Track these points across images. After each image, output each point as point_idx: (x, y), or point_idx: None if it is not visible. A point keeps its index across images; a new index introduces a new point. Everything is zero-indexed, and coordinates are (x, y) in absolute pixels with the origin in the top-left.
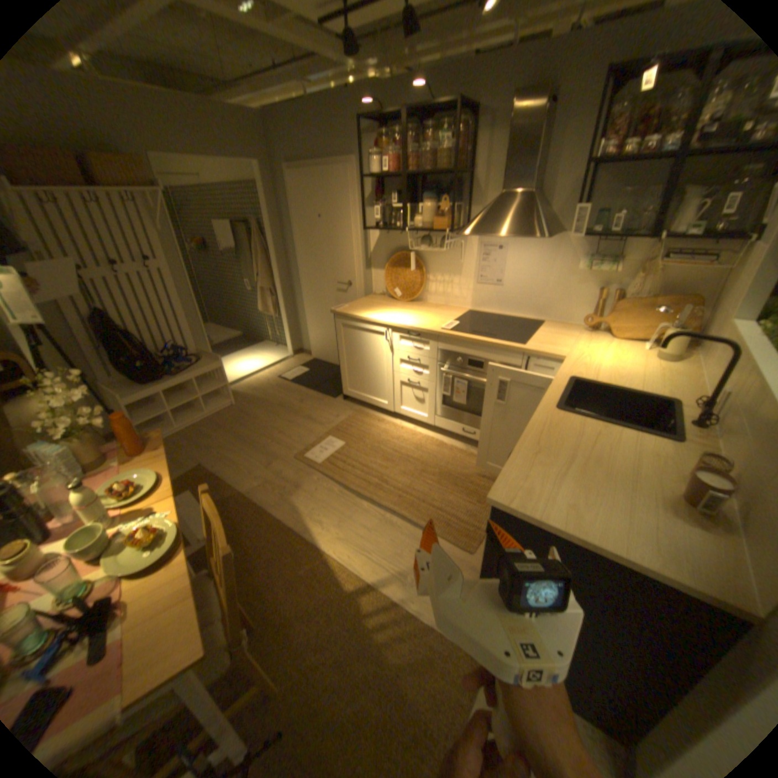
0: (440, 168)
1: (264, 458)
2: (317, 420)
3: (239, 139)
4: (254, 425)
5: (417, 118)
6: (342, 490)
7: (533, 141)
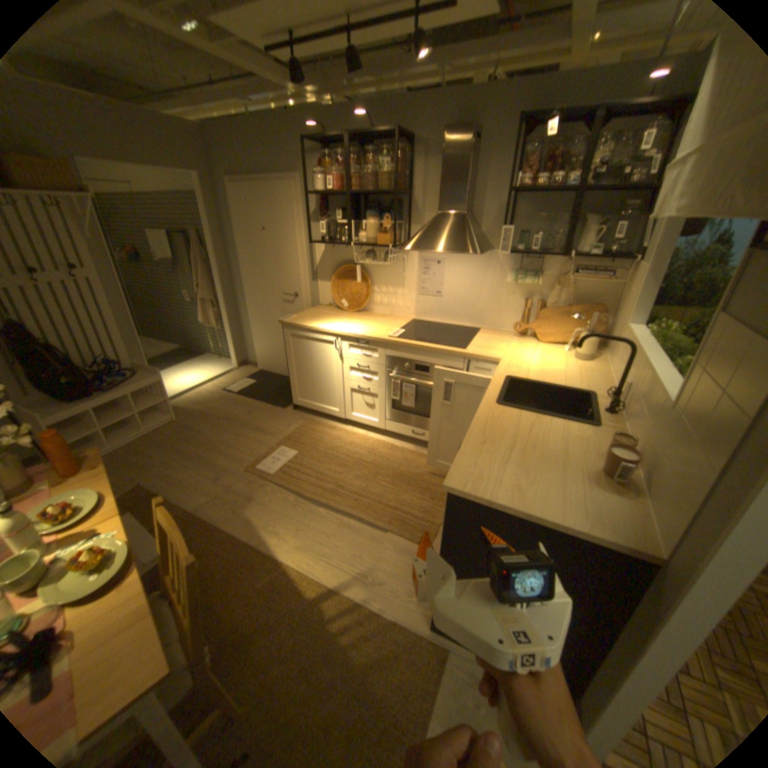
0: (381, 188)
1: (212, 473)
2: (267, 430)
3: (176, 148)
4: (199, 440)
5: (358, 142)
6: (297, 498)
7: (463, 169)
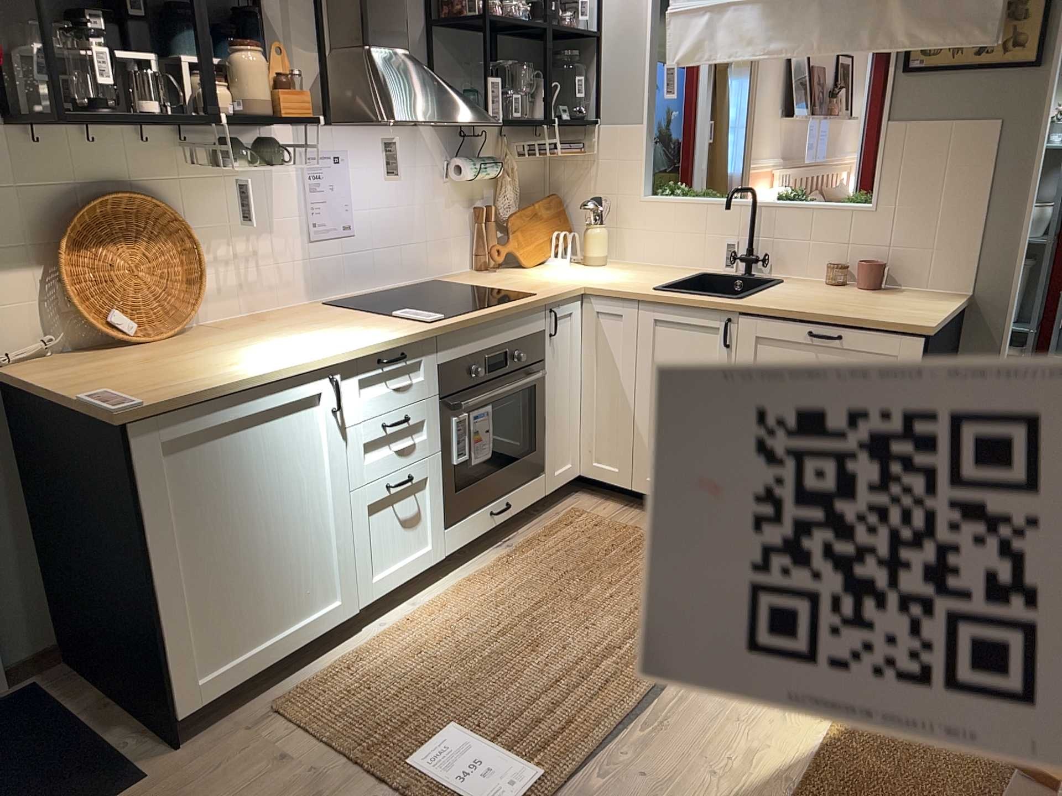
0: None
1: None
2: None
3: None
4: None
5: None
6: (641, 723)
7: None
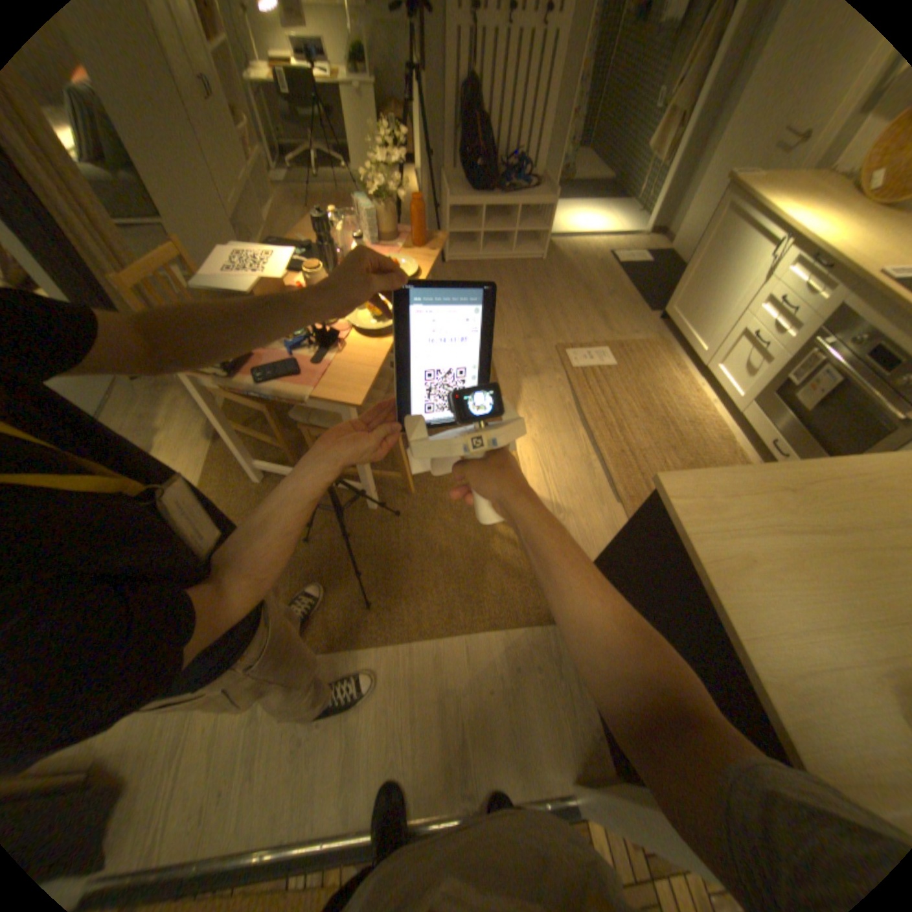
0: None
1: (529, 330)
2: (609, 323)
3: None
4: (545, 293)
5: None
6: (571, 405)
7: None
